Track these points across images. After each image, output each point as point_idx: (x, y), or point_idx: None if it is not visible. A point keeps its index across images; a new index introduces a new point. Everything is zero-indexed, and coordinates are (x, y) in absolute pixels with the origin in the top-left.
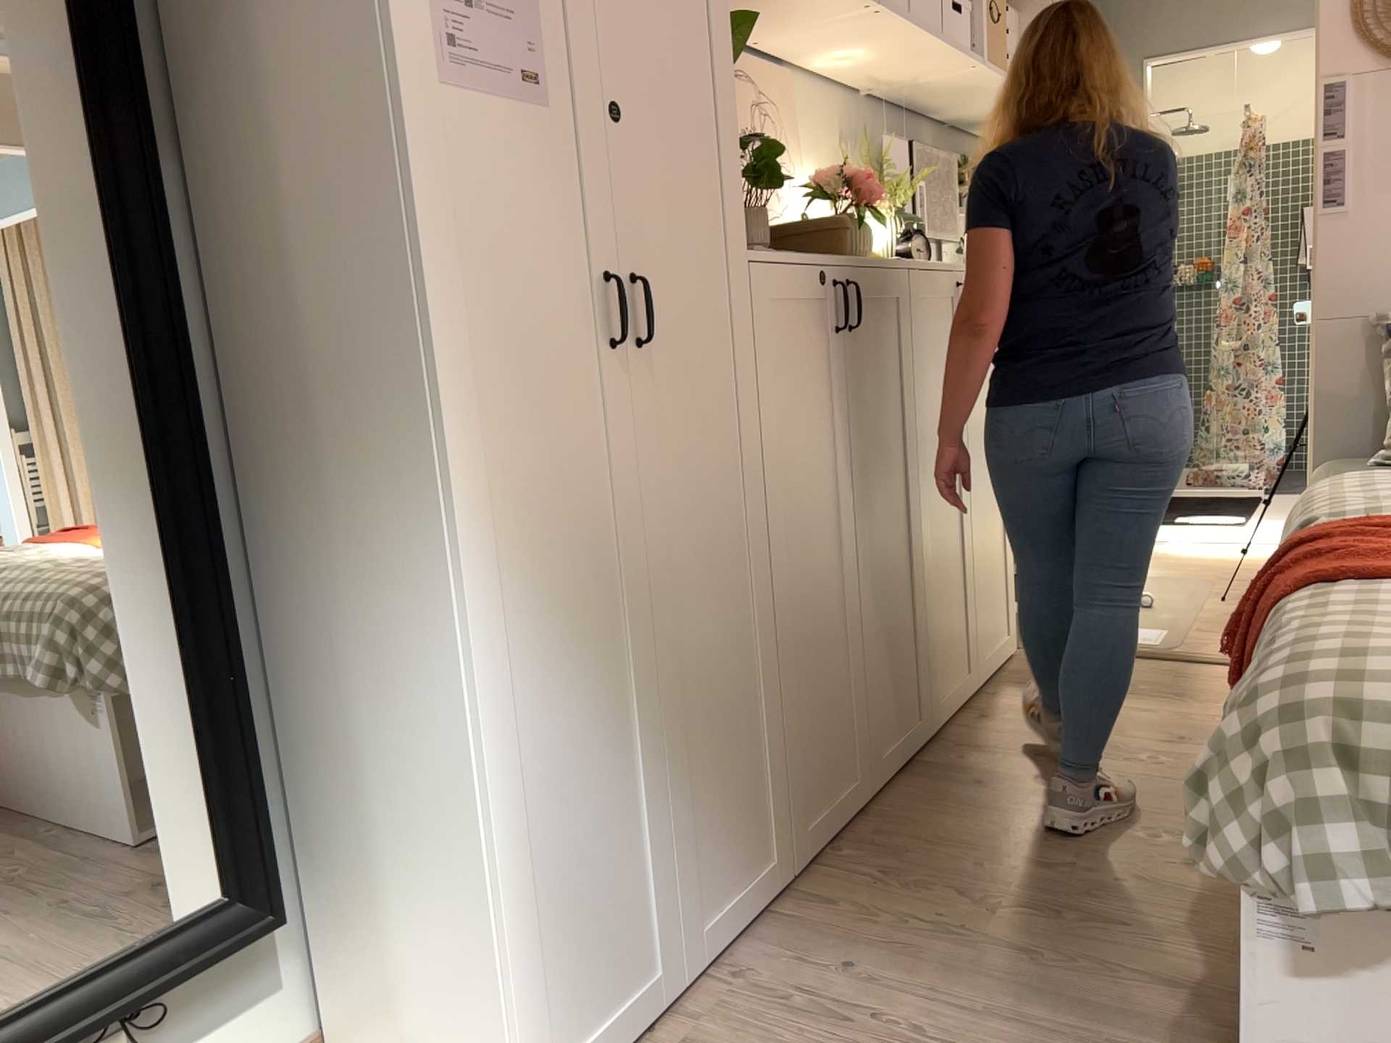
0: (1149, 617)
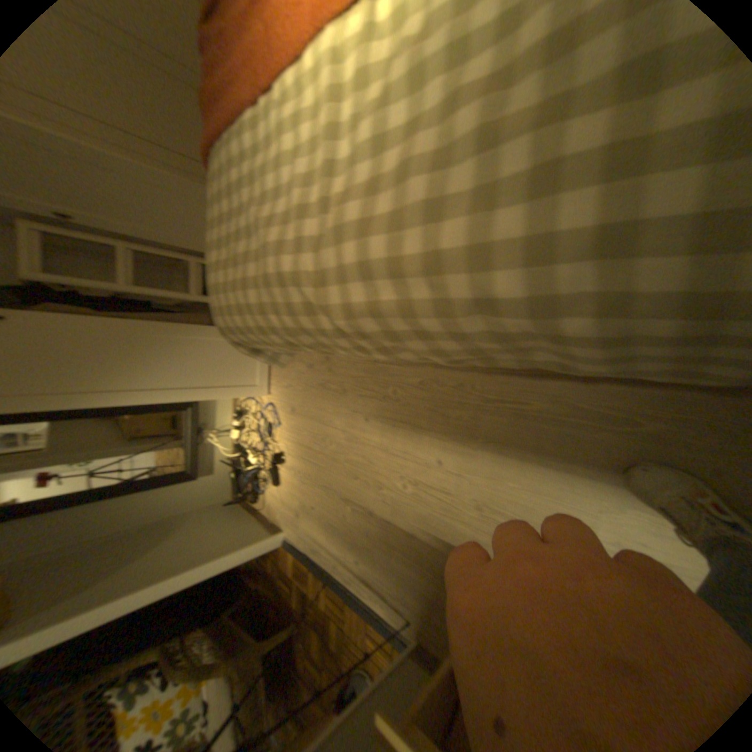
0: None
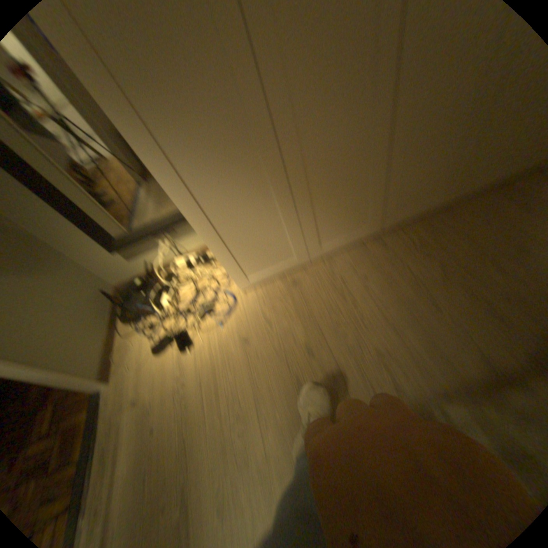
0: None
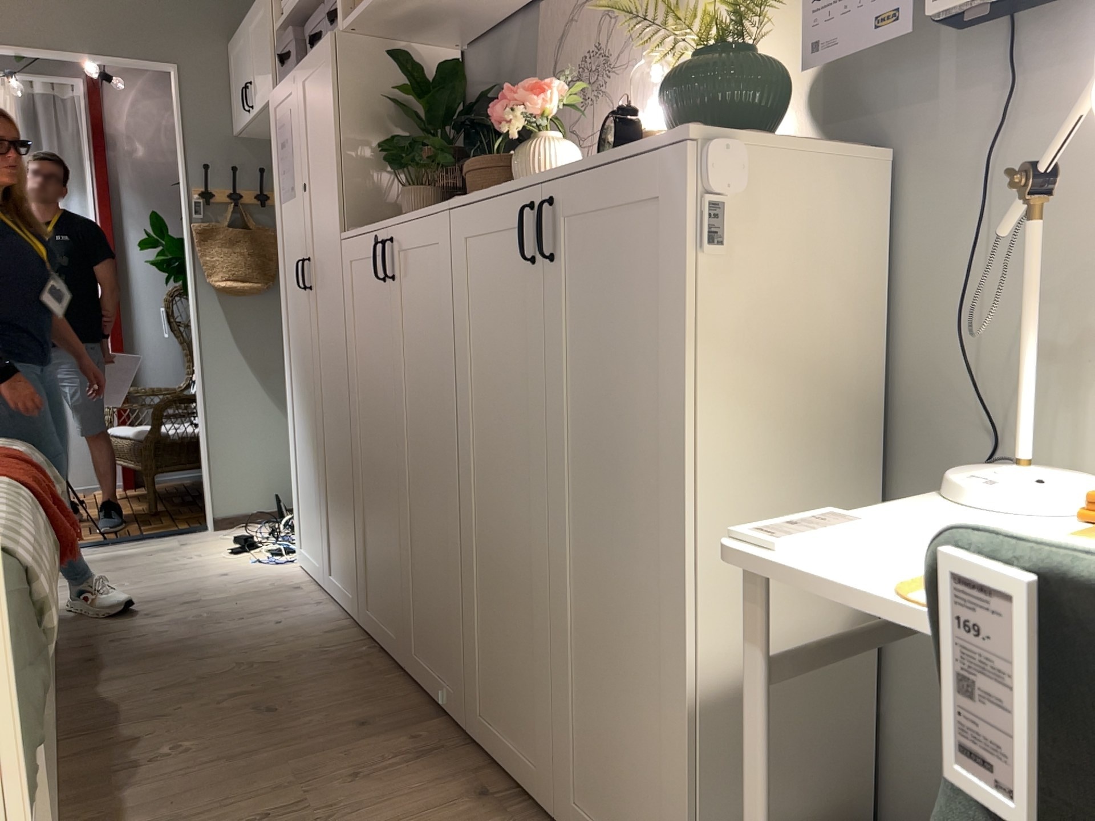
0: None
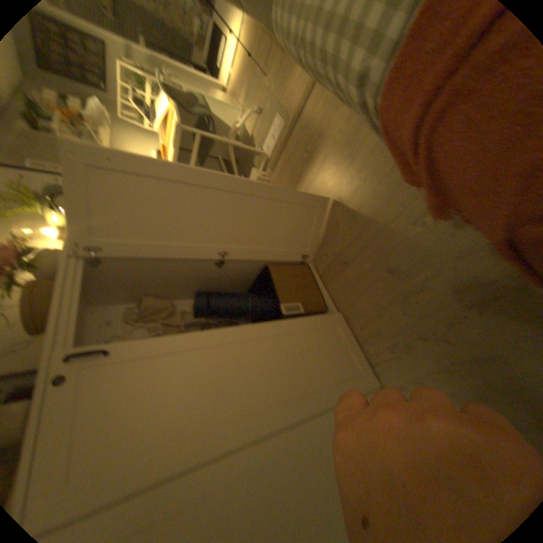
0: (266, 111)
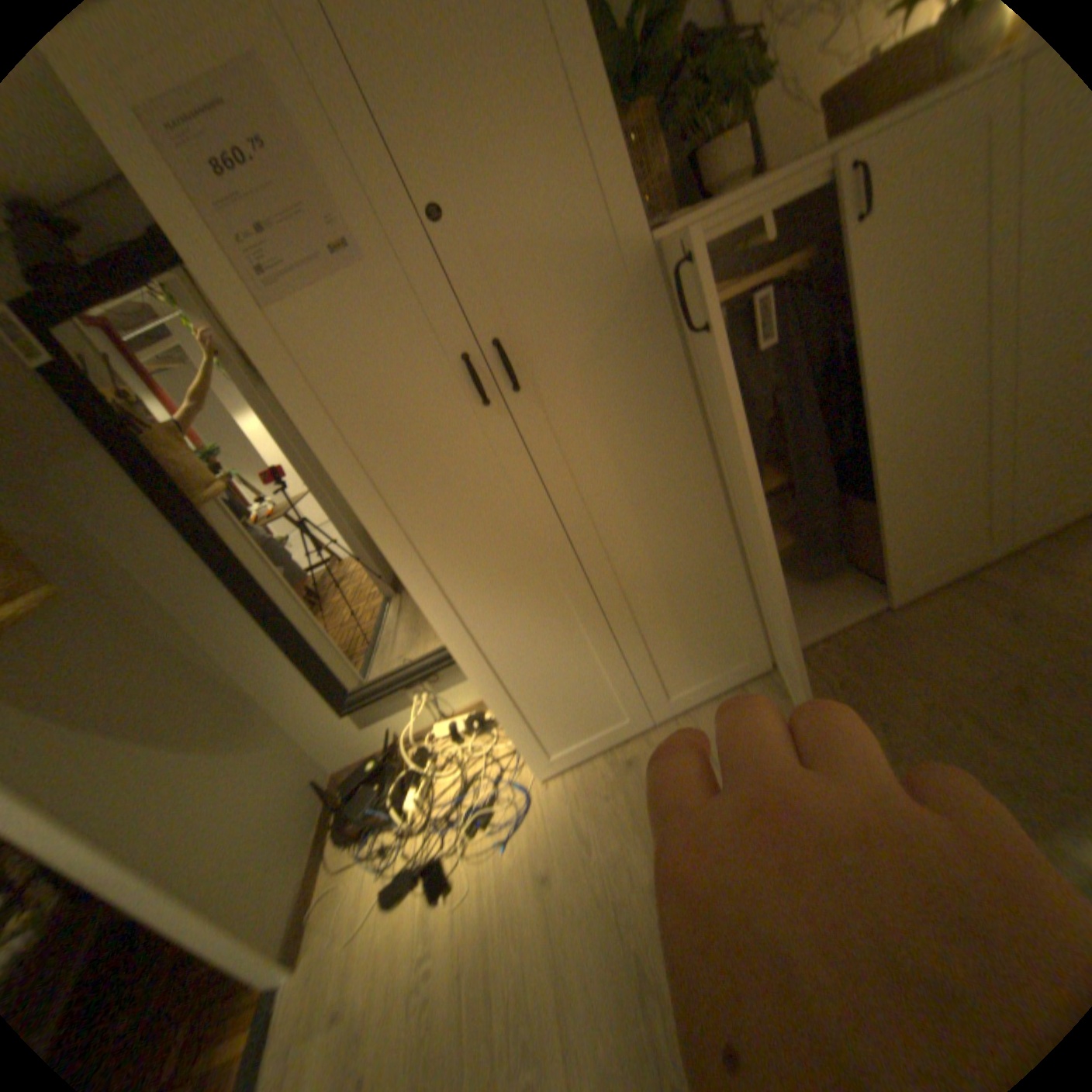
0: None
